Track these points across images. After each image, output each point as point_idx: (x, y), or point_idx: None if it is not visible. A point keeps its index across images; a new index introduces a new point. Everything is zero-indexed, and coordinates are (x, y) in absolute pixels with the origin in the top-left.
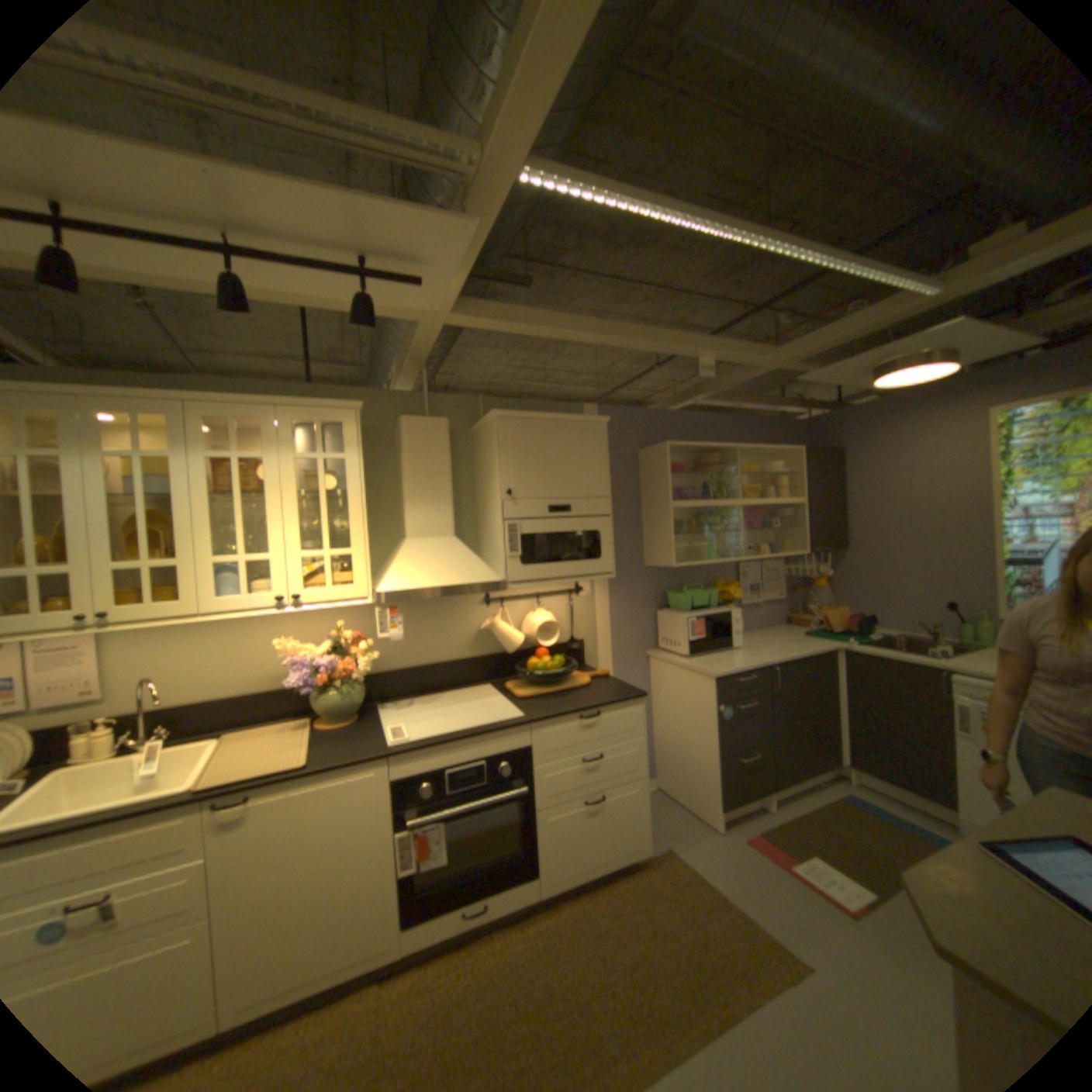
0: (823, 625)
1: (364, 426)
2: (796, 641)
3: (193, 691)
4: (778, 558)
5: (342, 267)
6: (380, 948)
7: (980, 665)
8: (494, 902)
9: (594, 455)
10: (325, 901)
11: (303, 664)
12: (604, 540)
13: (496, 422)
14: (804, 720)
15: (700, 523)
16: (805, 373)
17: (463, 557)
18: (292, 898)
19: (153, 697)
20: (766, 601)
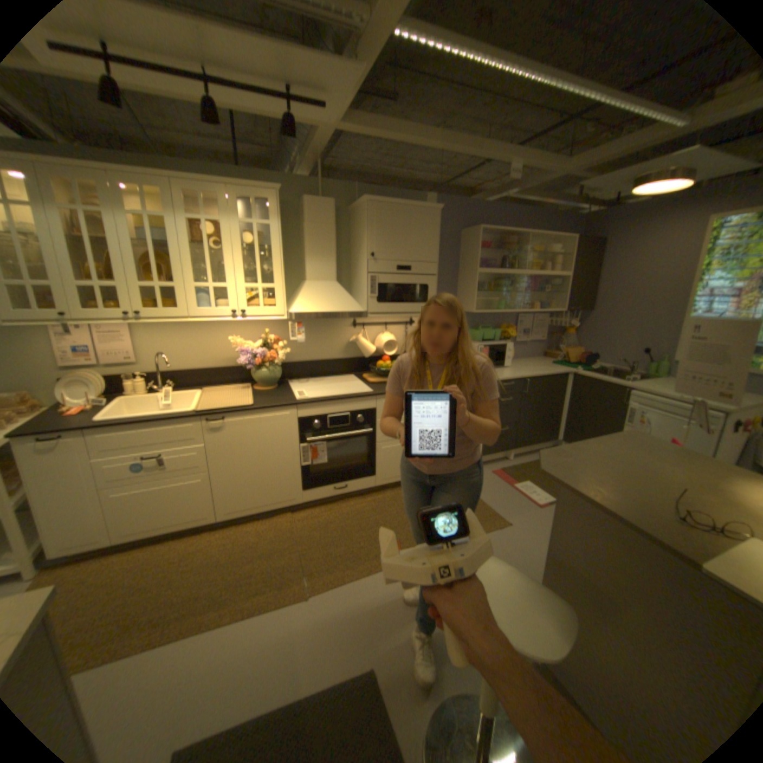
0: (567, 358)
1: (279, 201)
2: (545, 366)
3: (185, 363)
4: (546, 313)
5: (274, 91)
6: (293, 496)
7: (651, 385)
8: (351, 483)
9: (430, 232)
10: (265, 471)
11: (247, 352)
12: (431, 291)
13: (366, 204)
14: (539, 411)
15: (497, 284)
16: (588, 178)
17: (341, 295)
18: (249, 468)
19: (163, 364)
20: (532, 340)
